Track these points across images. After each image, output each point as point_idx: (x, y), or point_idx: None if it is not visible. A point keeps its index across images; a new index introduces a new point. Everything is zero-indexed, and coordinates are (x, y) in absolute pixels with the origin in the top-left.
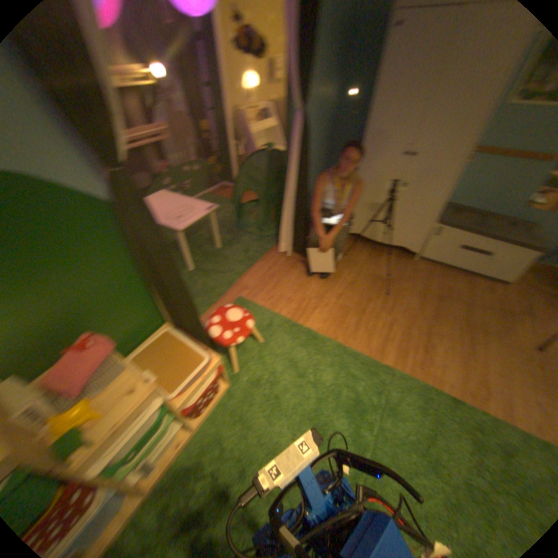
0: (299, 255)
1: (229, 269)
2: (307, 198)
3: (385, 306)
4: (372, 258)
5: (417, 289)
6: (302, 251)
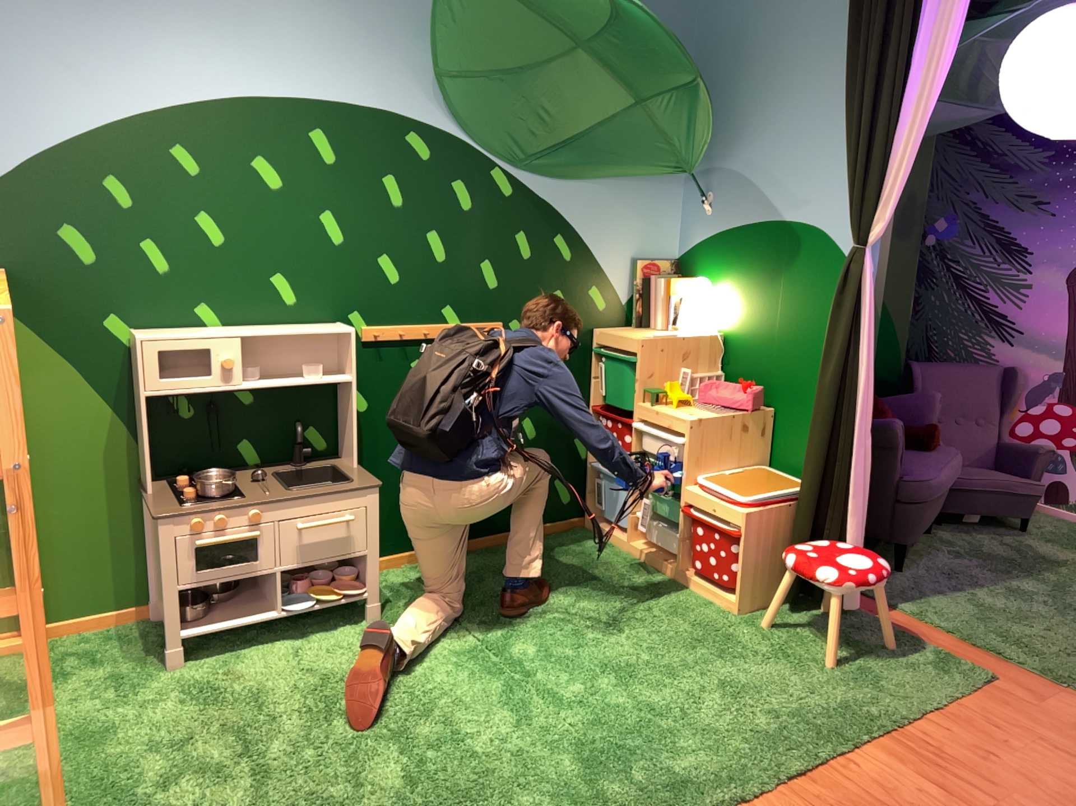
0: None
1: None
2: None
3: None
4: None
5: None
6: None
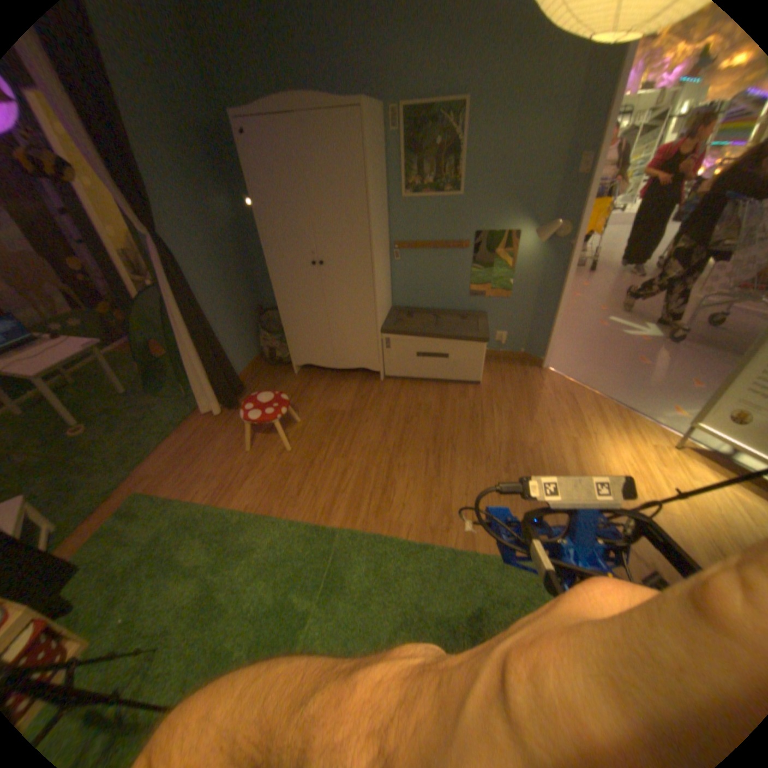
0: (233, 411)
1: (119, 459)
2: (210, 337)
3: (340, 448)
4: (331, 390)
5: (382, 414)
6: (231, 404)
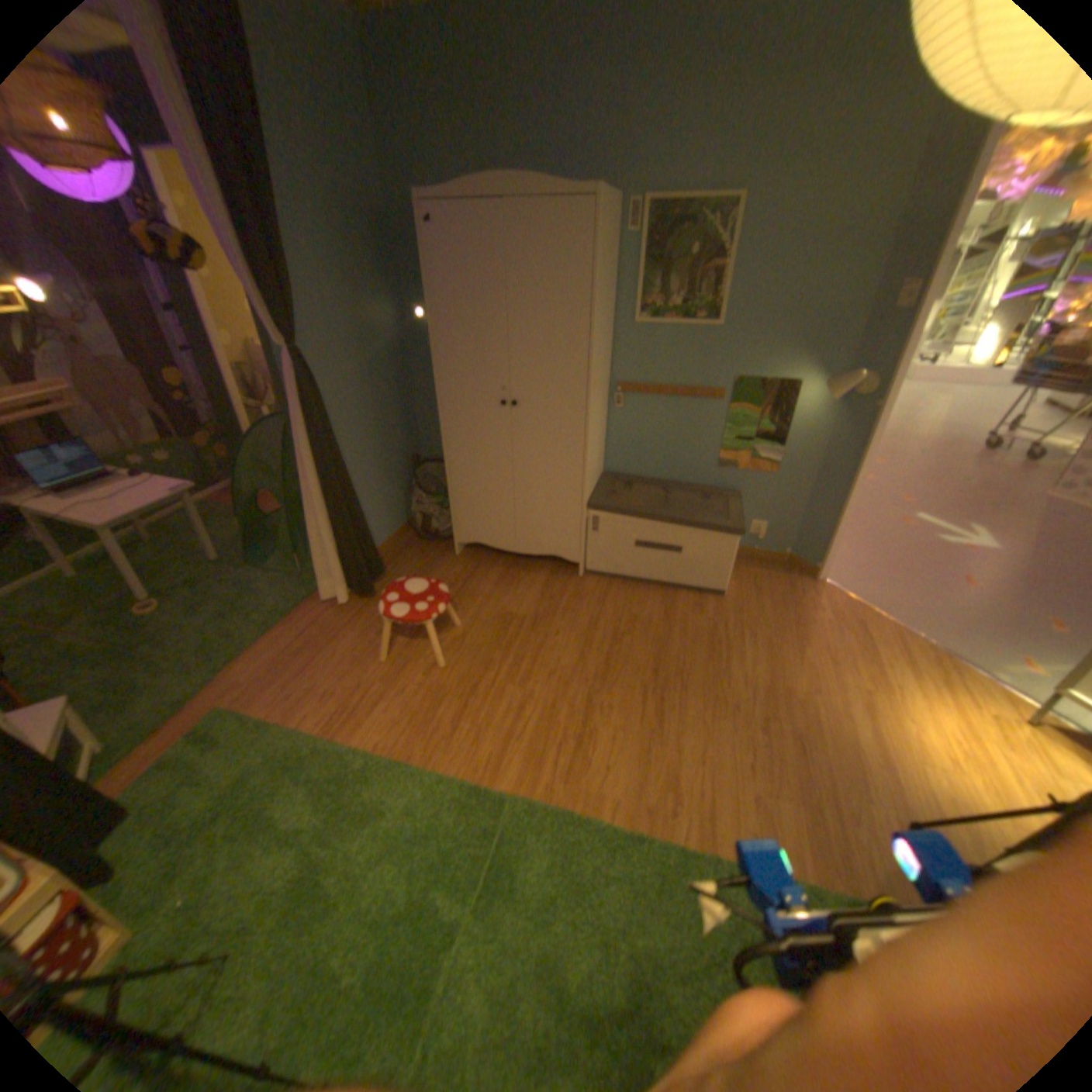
0: (363, 600)
1: (199, 655)
2: (346, 493)
3: (515, 671)
4: (504, 583)
5: (578, 626)
6: (363, 591)
